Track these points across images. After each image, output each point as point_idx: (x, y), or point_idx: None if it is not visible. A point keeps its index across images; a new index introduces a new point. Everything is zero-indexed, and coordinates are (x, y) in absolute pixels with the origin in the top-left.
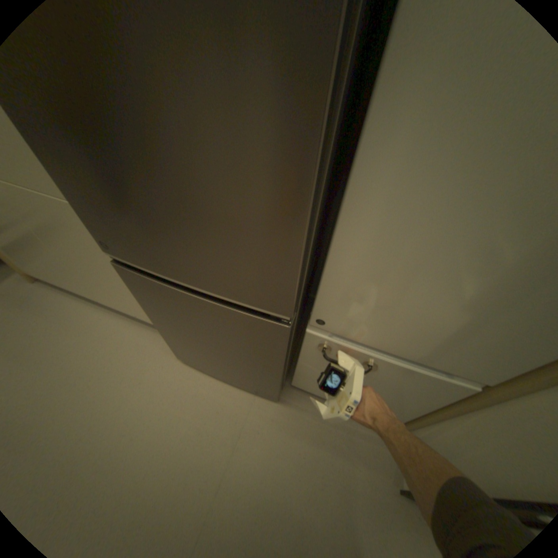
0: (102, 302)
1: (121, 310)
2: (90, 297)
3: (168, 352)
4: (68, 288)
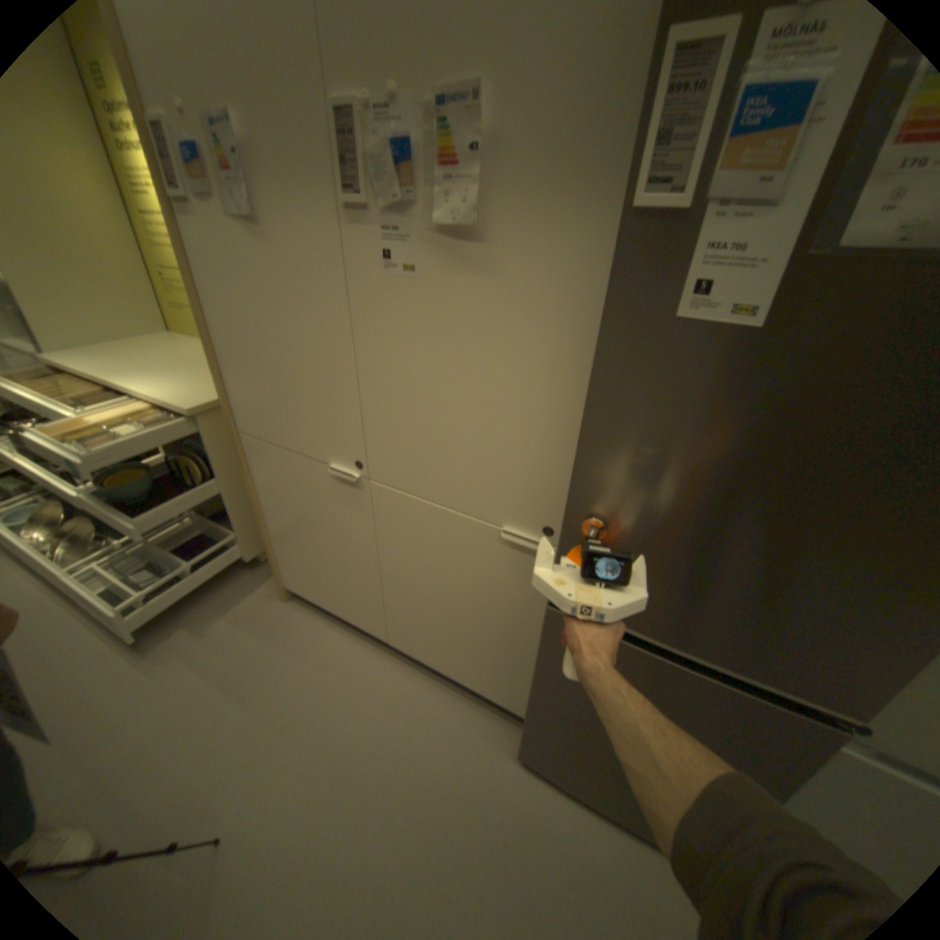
0: (396, 644)
1: (425, 660)
2: (378, 634)
3: (495, 745)
4: (346, 617)
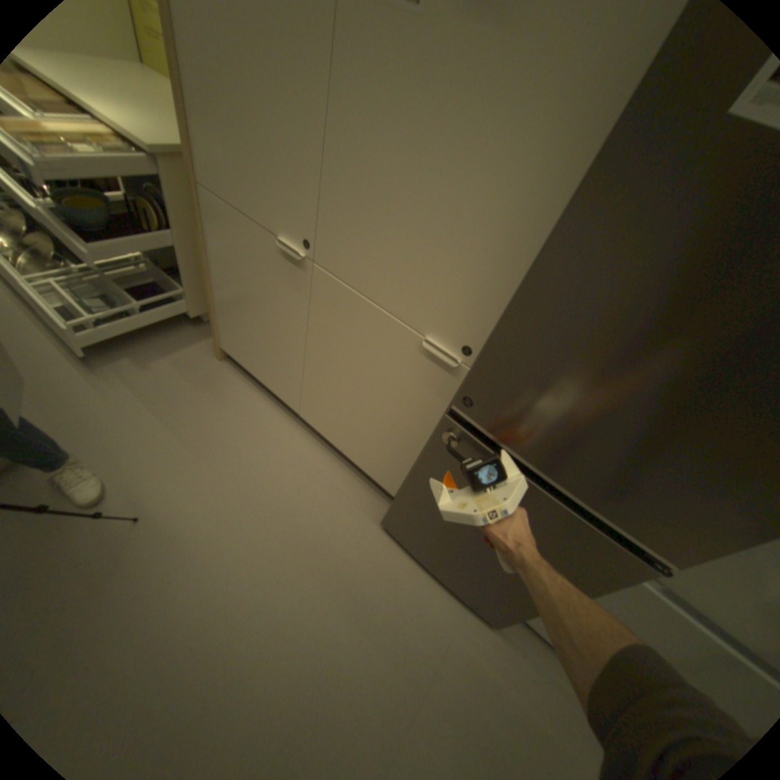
0: (306, 417)
1: (328, 435)
2: (293, 406)
3: (367, 509)
4: (269, 385)
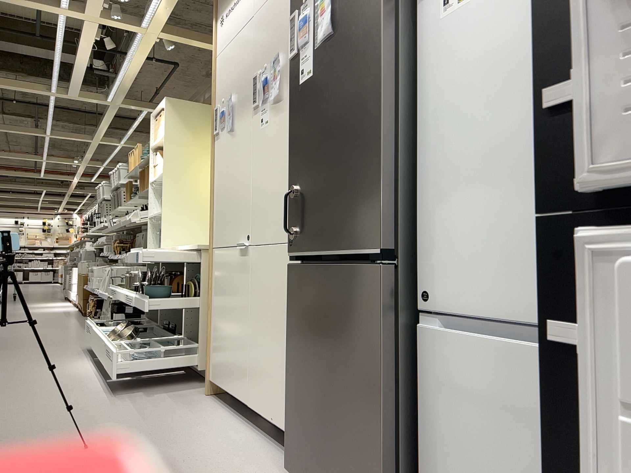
0: (251, 405)
1: (263, 413)
2: (243, 400)
3: (278, 472)
4: (231, 392)
